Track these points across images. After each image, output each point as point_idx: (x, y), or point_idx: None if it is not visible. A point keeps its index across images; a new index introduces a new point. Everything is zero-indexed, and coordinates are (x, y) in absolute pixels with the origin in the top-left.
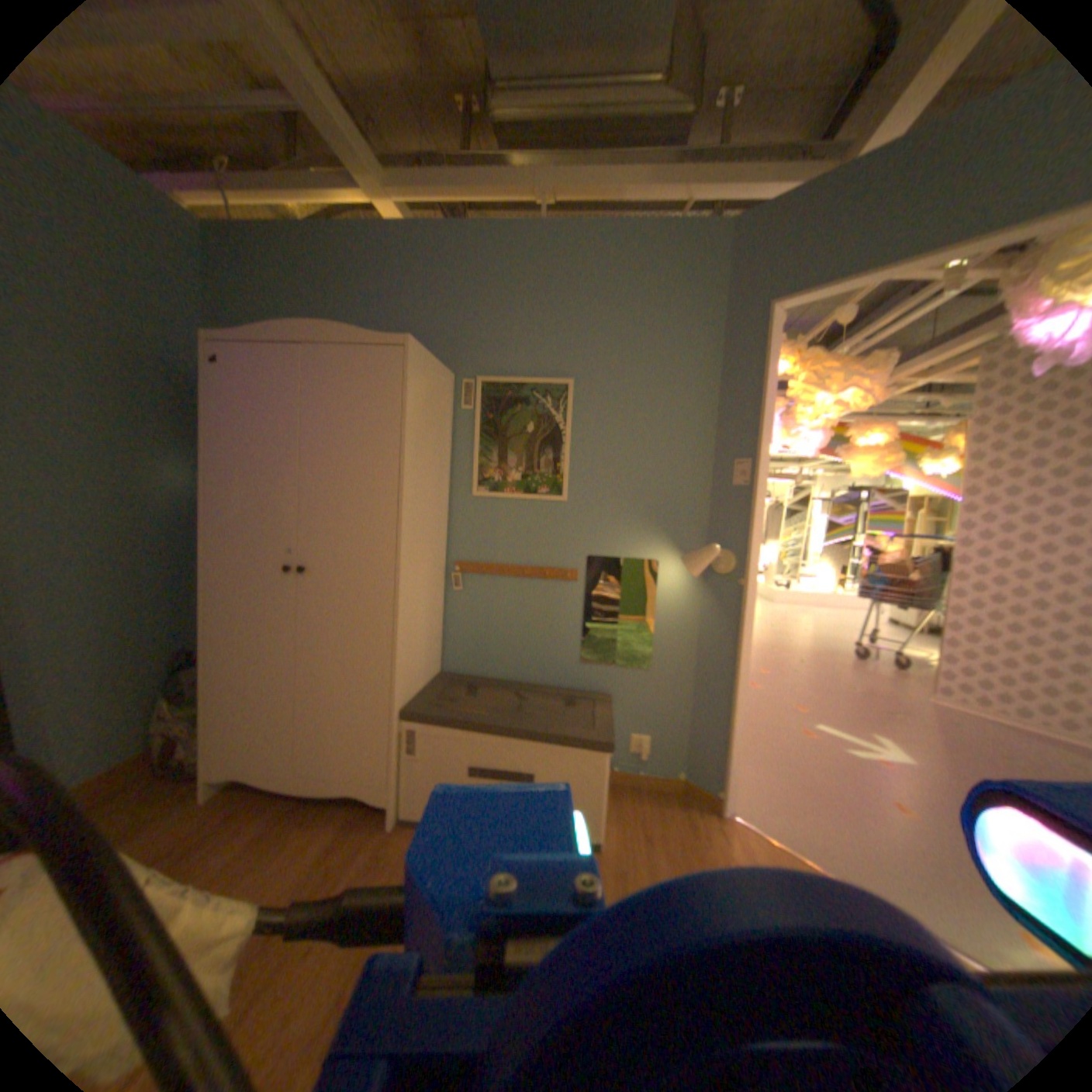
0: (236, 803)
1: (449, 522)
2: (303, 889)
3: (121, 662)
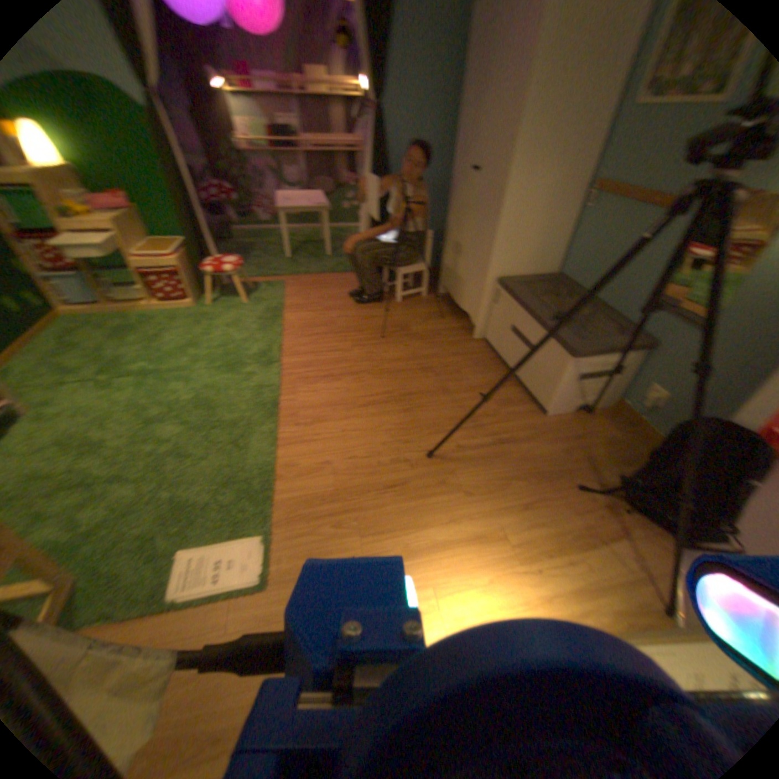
0: (443, 300)
1: (604, 140)
2: (423, 333)
3: (436, 218)
